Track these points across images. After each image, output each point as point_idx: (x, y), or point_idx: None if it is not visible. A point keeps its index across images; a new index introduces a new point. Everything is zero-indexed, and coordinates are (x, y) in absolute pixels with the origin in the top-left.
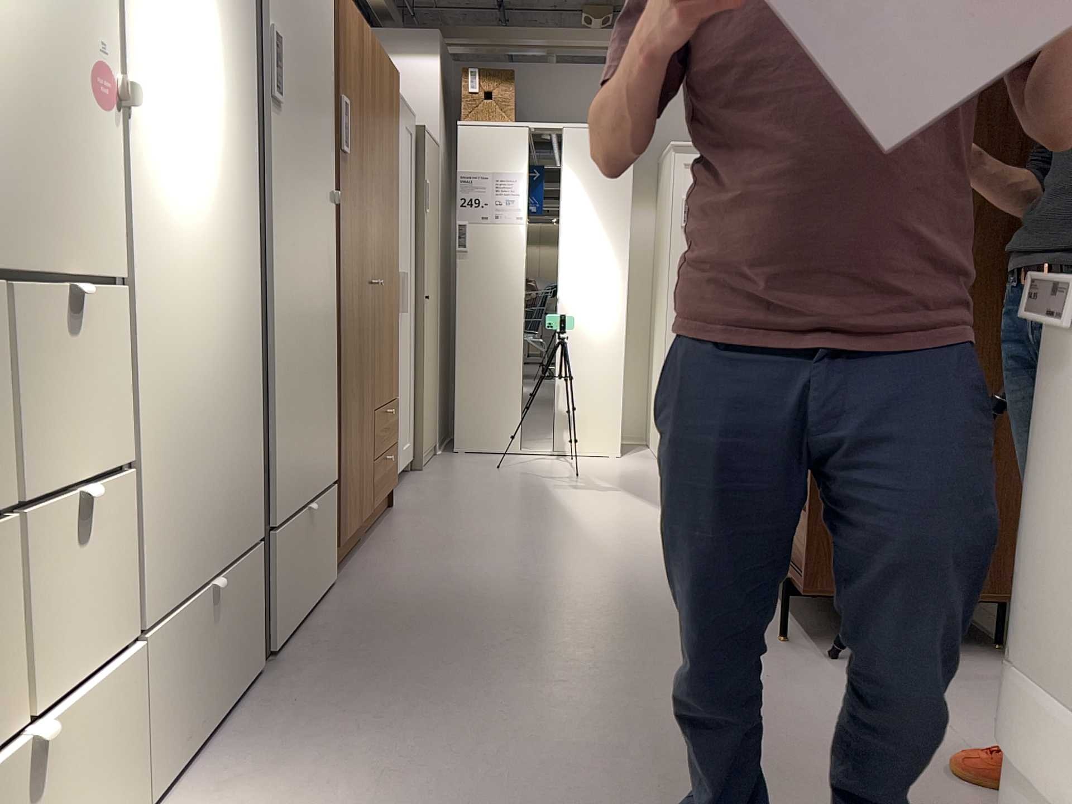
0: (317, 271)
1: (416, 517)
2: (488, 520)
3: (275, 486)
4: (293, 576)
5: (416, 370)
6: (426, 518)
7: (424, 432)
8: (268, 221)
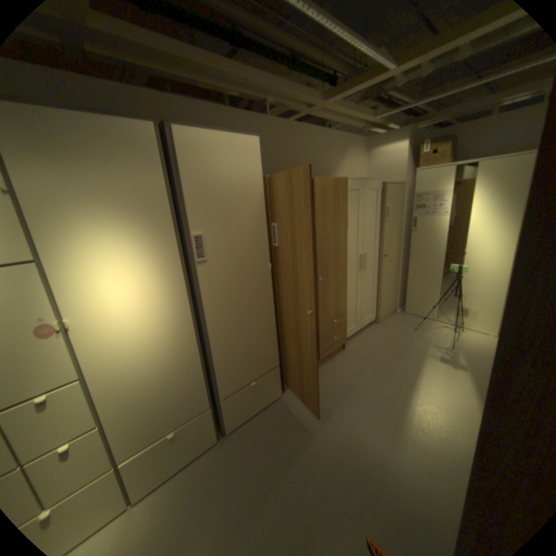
0: (254, 302)
1: (347, 359)
2: (373, 374)
3: (220, 388)
4: (239, 408)
5: (378, 286)
6: (350, 362)
7: (381, 310)
8: (203, 305)
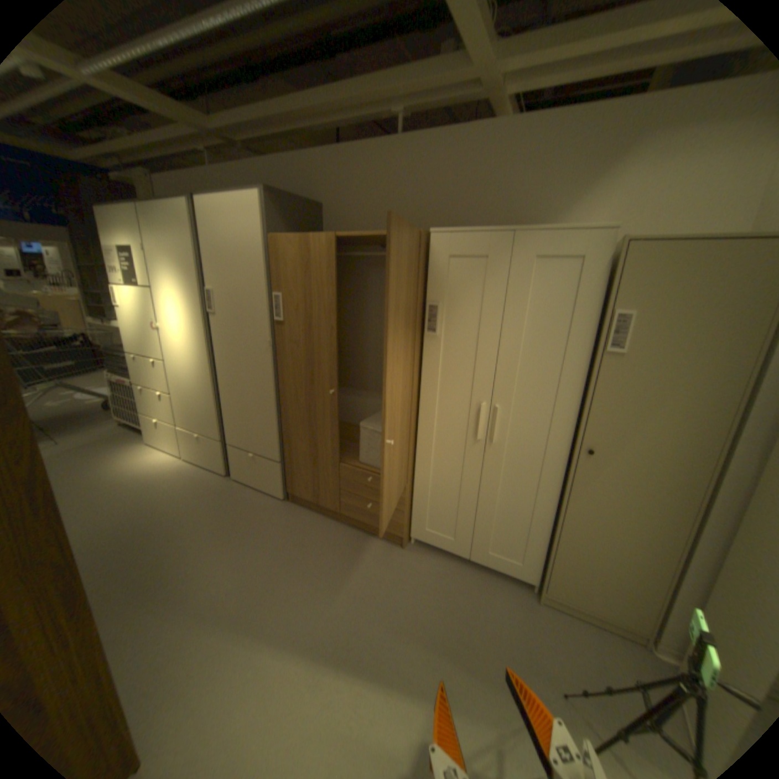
0: (253, 374)
1: (375, 555)
2: (342, 592)
3: (226, 433)
4: (241, 467)
5: (559, 516)
6: (368, 559)
7: (556, 579)
8: (215, 353)
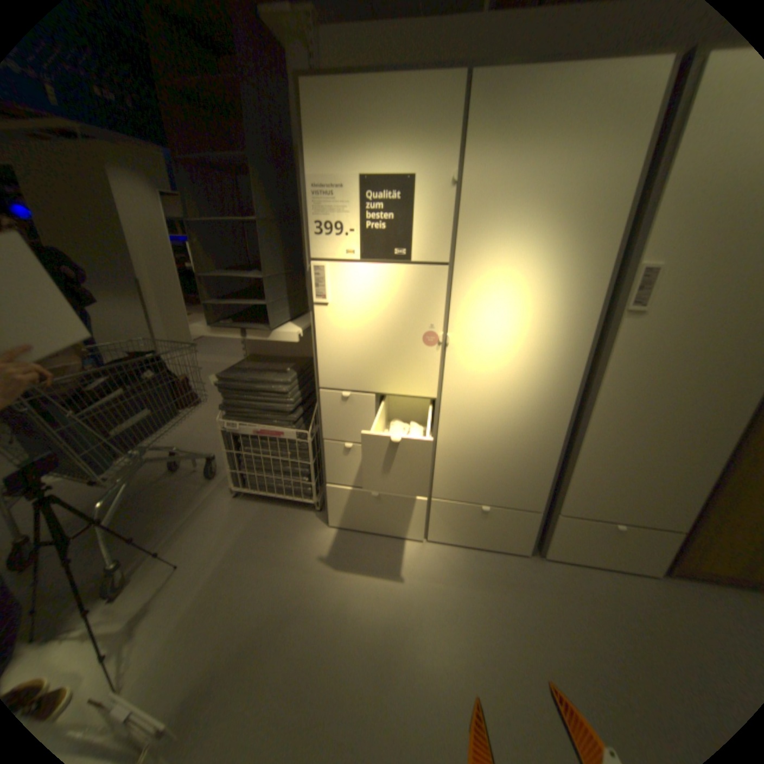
0: (701, 410)
1: None
2: None
3: (570, 500)
4: (582, 543)
5: None
6: None
7: None
8: (605, 379)
